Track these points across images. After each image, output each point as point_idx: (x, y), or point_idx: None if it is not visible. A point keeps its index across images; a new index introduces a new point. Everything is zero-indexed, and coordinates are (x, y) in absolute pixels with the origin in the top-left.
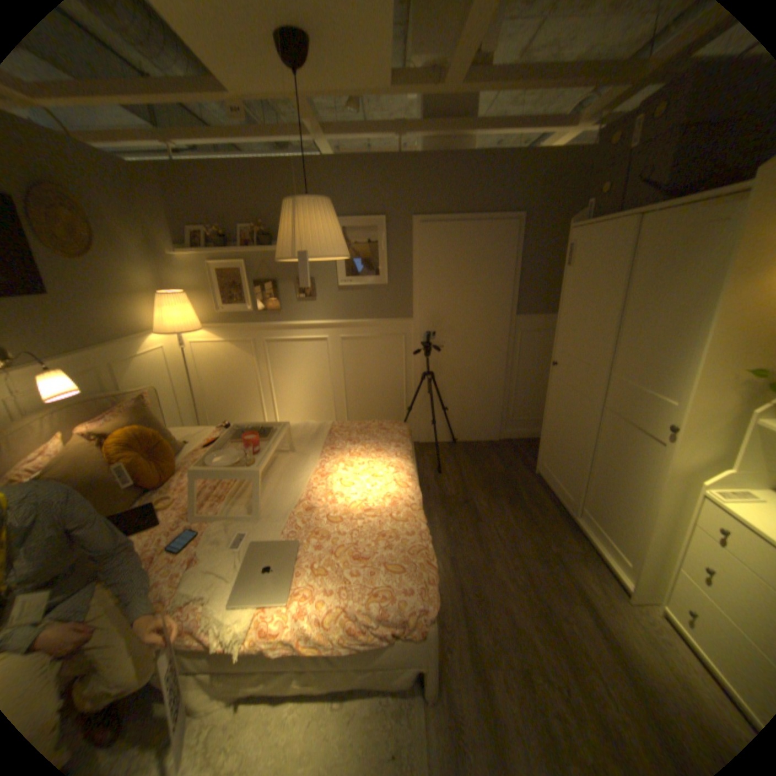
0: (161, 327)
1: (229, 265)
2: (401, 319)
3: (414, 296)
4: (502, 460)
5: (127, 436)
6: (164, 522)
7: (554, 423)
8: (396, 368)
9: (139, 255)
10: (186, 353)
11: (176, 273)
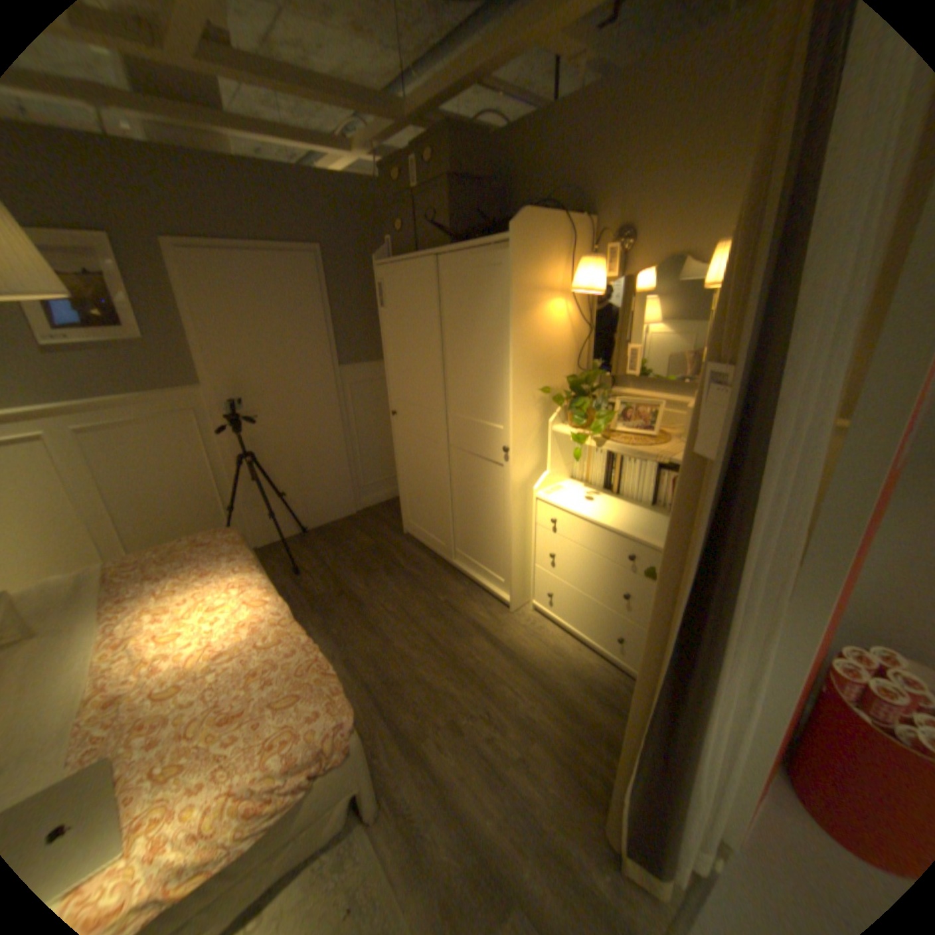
0: None
1: None
2: (181, 388)
3: (194, 353)
4: (365, 533)
5: None
6: None
7: (408, 476)
8: (192, 457)
9: None
10: None
11: None
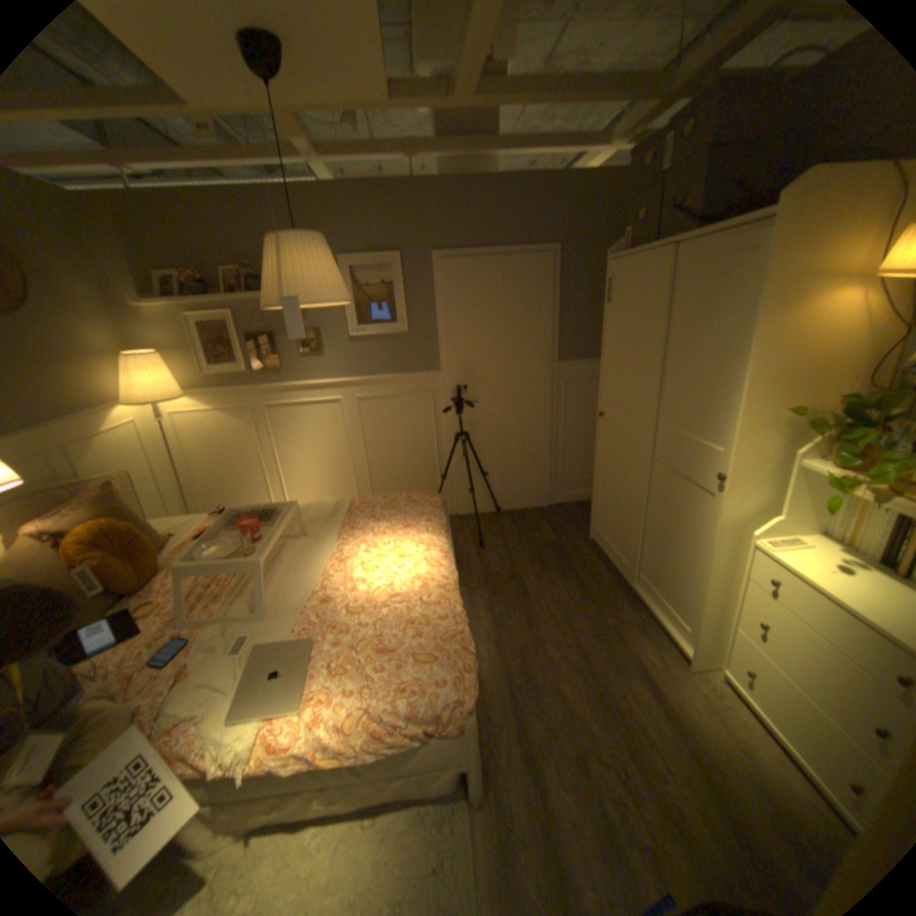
0: (130, 397)
1: (212, 316)
2: (427, 373)
3: (440, 345)
4: (552, 527)
5: (91, 532)
6: (145, 632)
7: (605, 482)
8: (425, 430)
9: (94, 308)
10: (166, 427)
11: (145, 329)
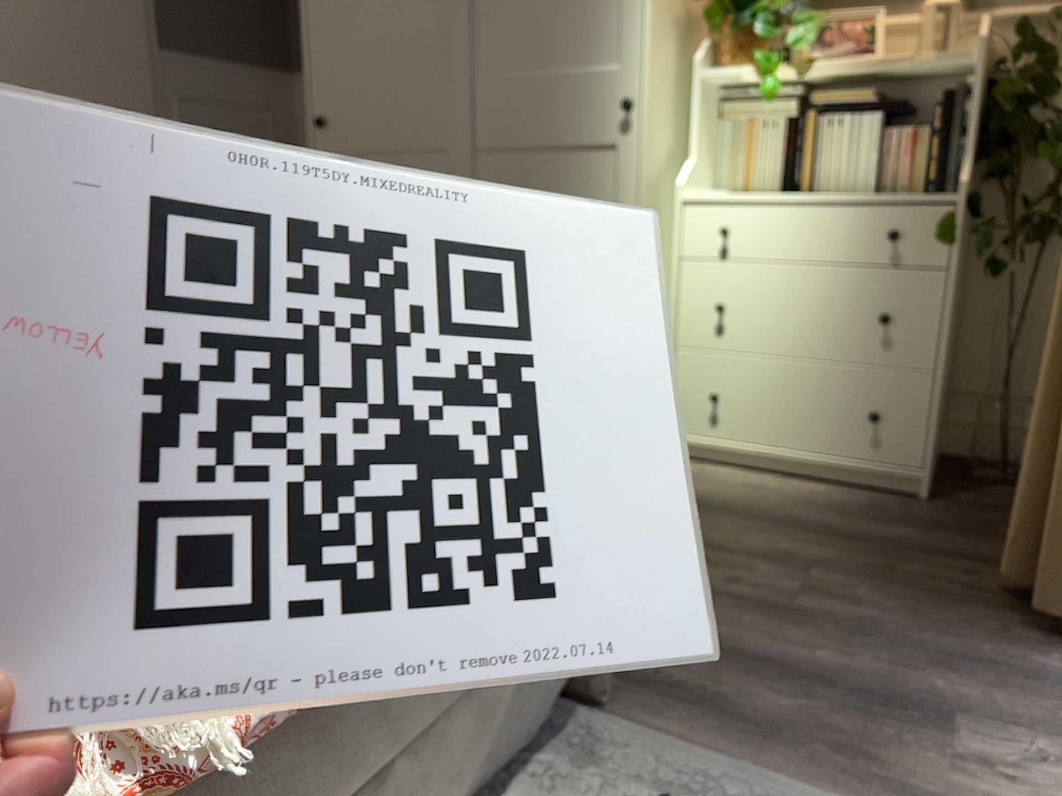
0: None
1: None
2: None
3: None
4: None
5: None
6: None
7: None
8: None
9: None
10: None
11: None
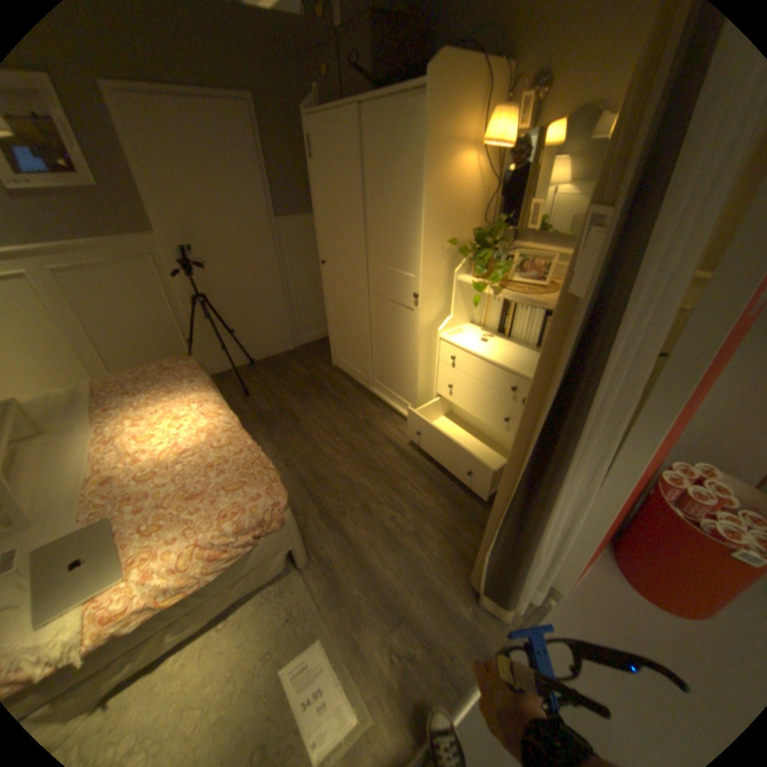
0: None
1: None
2: (138, 234)
3: (145, 201)
4: (302, 365)
5: None
6: None
7: (336, 319)
8: (154, 297)
9: None
10: None
11: None
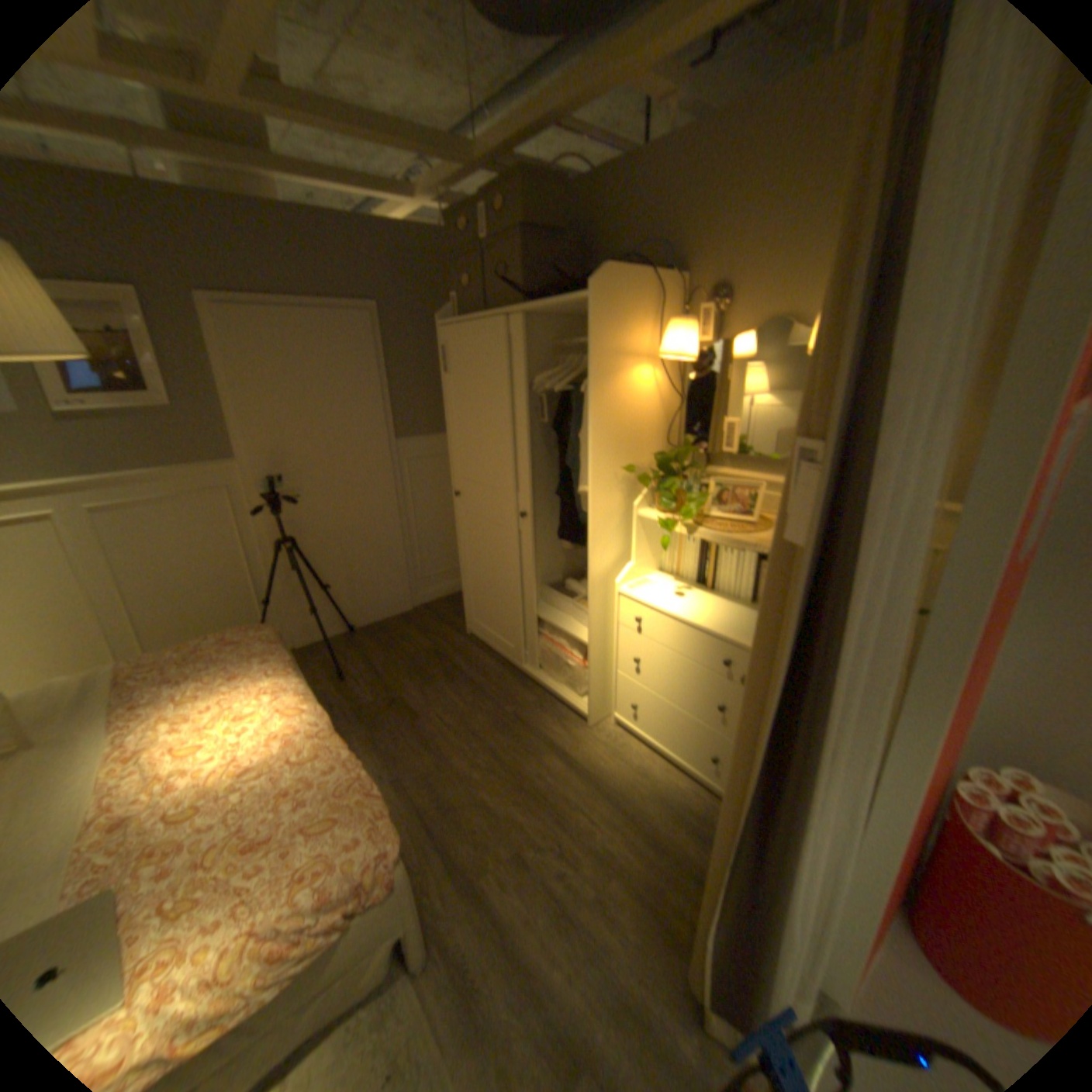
0: None
1: None
2: (211, 461)
3: (227, 421)
4: (421, 631)
5: None
6: None
7: (472, 566)
8: (222, 541)
9: None
10: None
11: None
